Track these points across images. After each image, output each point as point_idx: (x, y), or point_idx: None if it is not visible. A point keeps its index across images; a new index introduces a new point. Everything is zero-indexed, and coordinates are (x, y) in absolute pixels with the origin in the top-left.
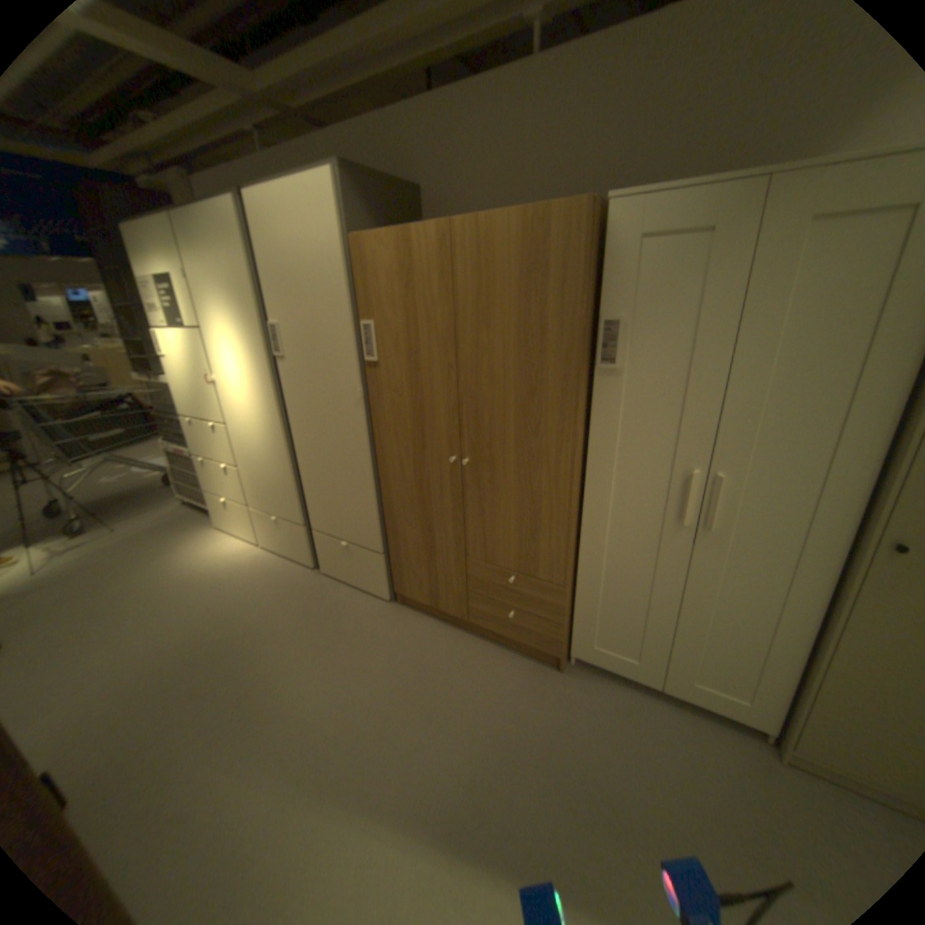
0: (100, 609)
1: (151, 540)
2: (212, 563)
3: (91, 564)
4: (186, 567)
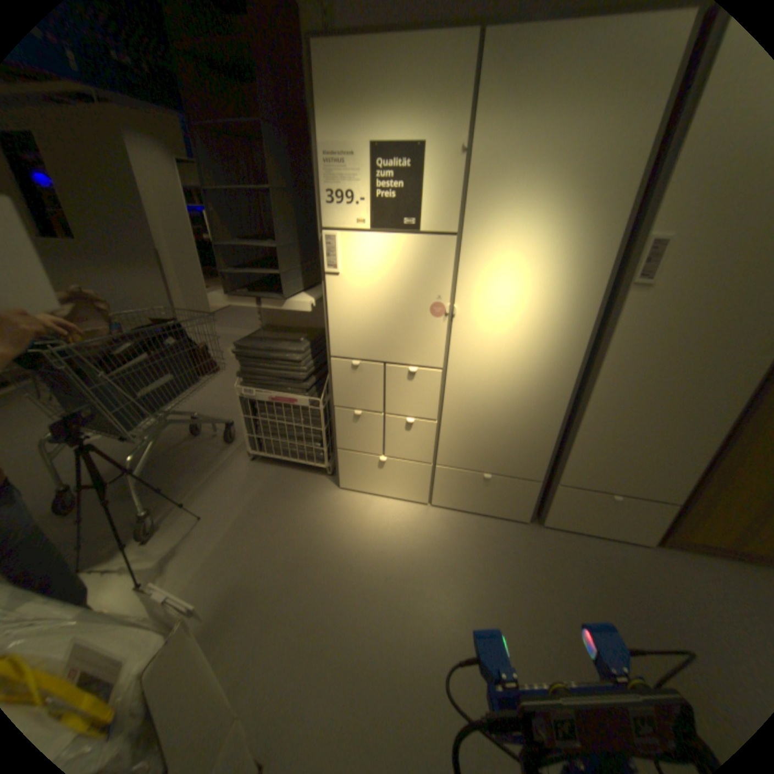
0: (337, 651)
1: (275, 520)
2: (400, 538)
3: (228, 577)
4: (376, 552)
